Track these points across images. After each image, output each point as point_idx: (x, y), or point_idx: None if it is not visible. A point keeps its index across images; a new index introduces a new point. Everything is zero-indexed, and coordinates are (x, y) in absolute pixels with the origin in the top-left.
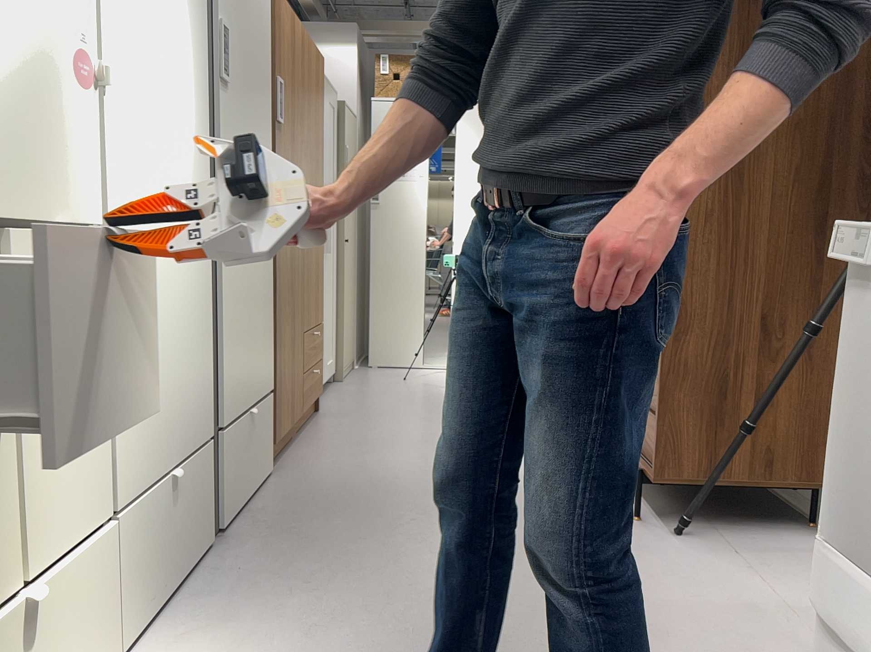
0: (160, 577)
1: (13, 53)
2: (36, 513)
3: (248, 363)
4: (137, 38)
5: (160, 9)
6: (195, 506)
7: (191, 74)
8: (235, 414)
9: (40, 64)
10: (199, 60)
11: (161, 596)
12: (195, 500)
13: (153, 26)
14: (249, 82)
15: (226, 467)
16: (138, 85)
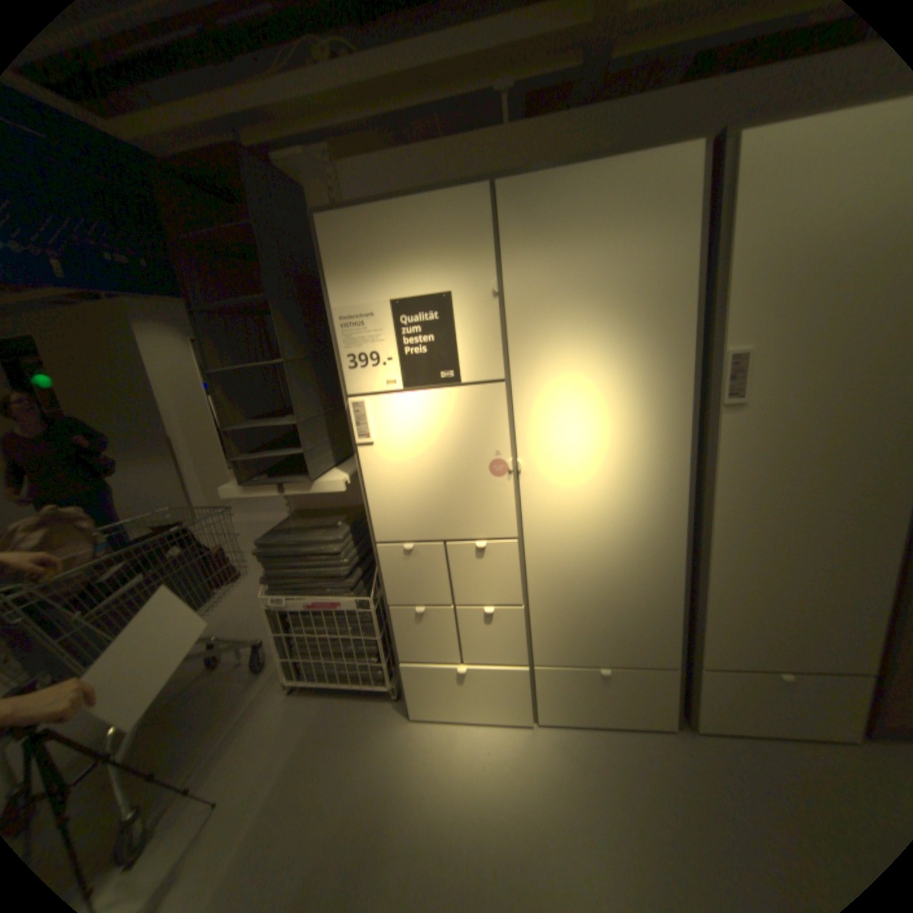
0: (587, 714)
1: (453, 477)
2: (474, 644)
3: (789, 637)
4: (566, 429)
5: (602, 397)
6: (645, 700)
7: (659, 422)
8: (742, 668)
9: (470, 476)
10: (677, 405)
11: (587, 723)
12: (645, 697)
13: (589, 413)
14: (836, 375)
15: (714, 697)
16: (568, 457)
